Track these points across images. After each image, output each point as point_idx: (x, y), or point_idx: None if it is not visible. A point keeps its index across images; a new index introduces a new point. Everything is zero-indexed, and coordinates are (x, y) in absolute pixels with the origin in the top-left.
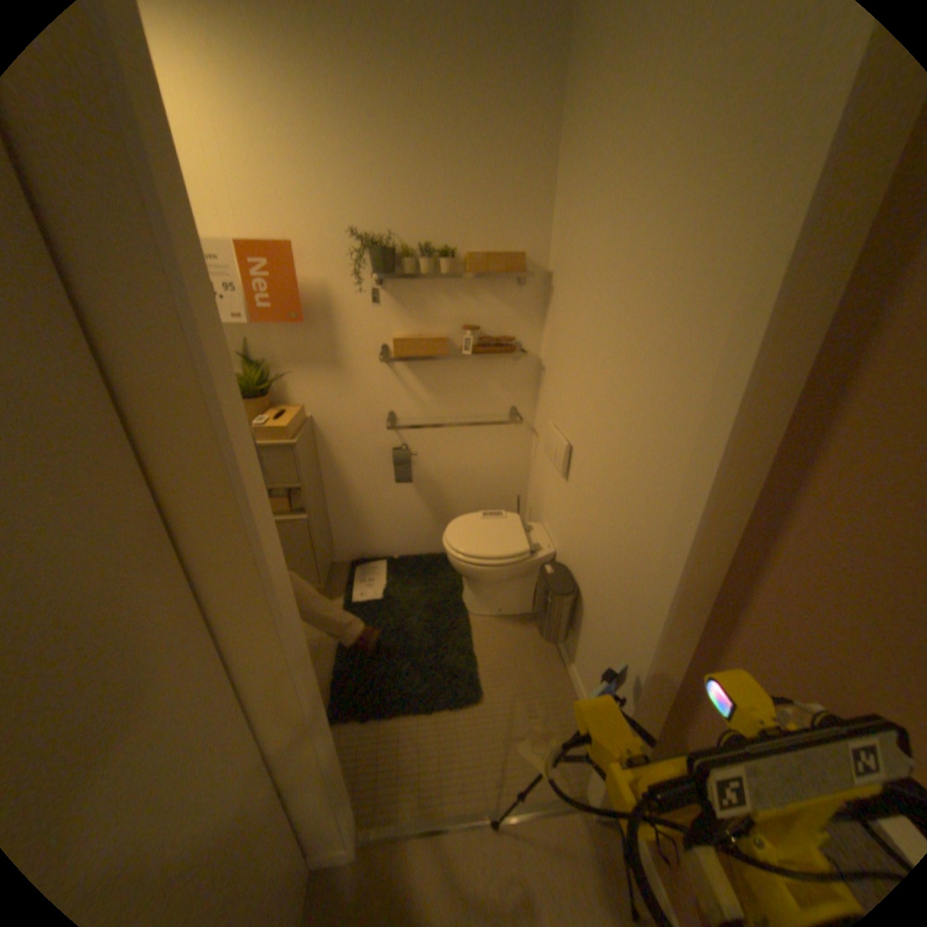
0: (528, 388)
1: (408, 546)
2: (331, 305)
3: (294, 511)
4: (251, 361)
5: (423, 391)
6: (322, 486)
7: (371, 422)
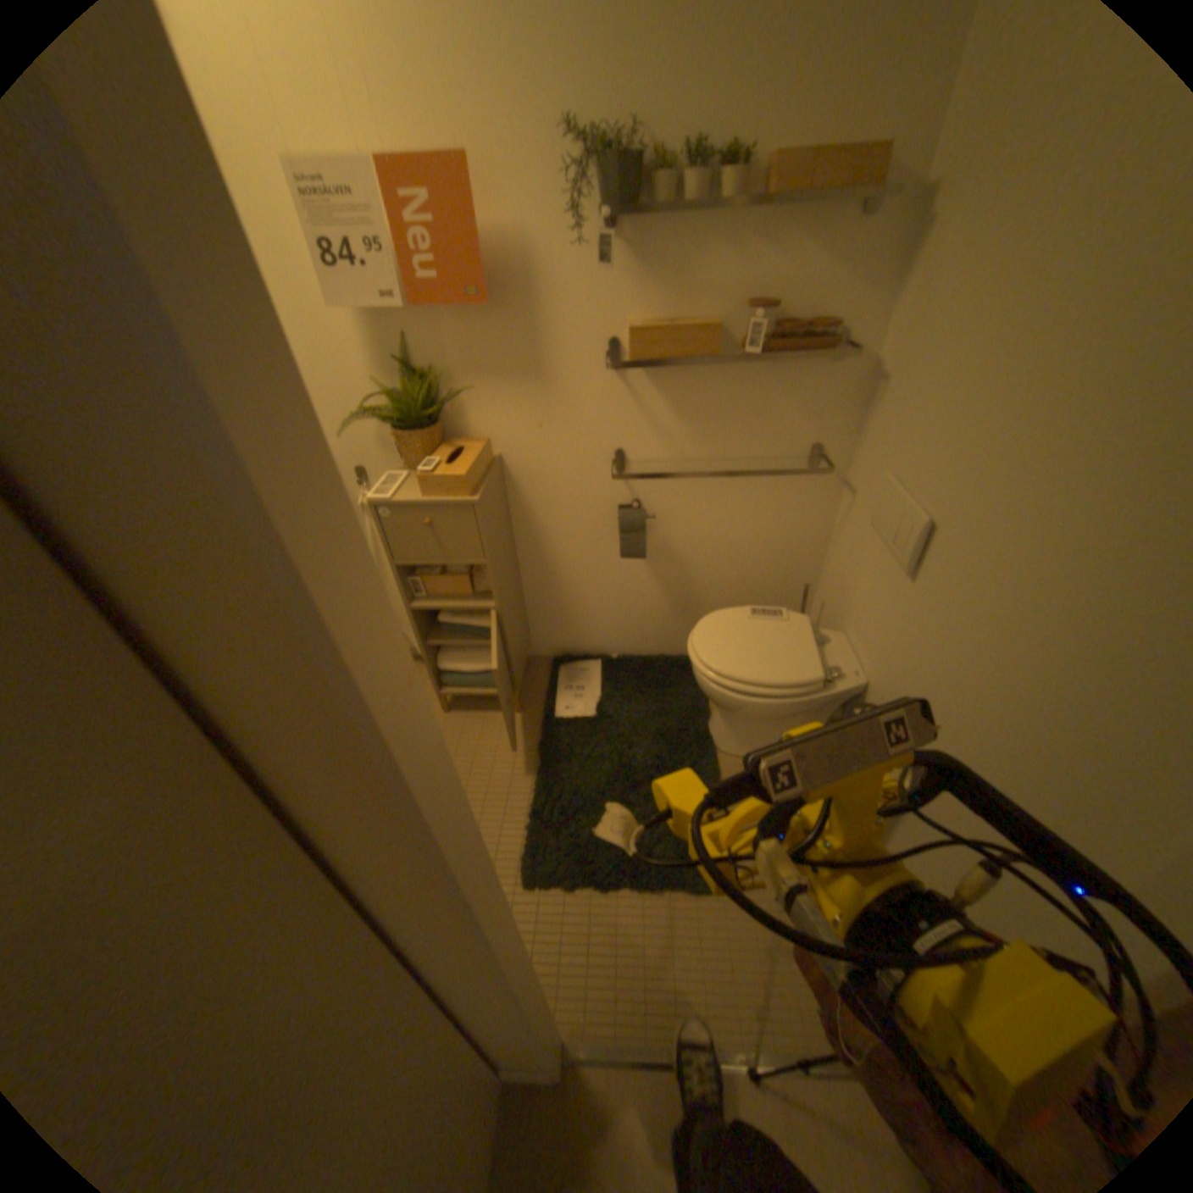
0: (850, 410)
1: (632, 642)
2: (531, 270)
3: (477, 593)
4: (412, 370)
5: (671, 416)
6: (516, 556)
7: (587, 464)
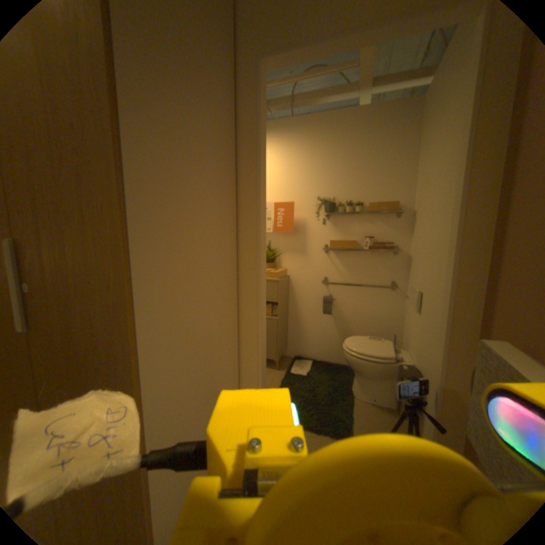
0: (404, 269)
1: (326, 355)
2: (305, 226)
3: (272, 314)
4: (270, 248)
5: (343, 267)
6: (287, 310)
7: (315, 280)
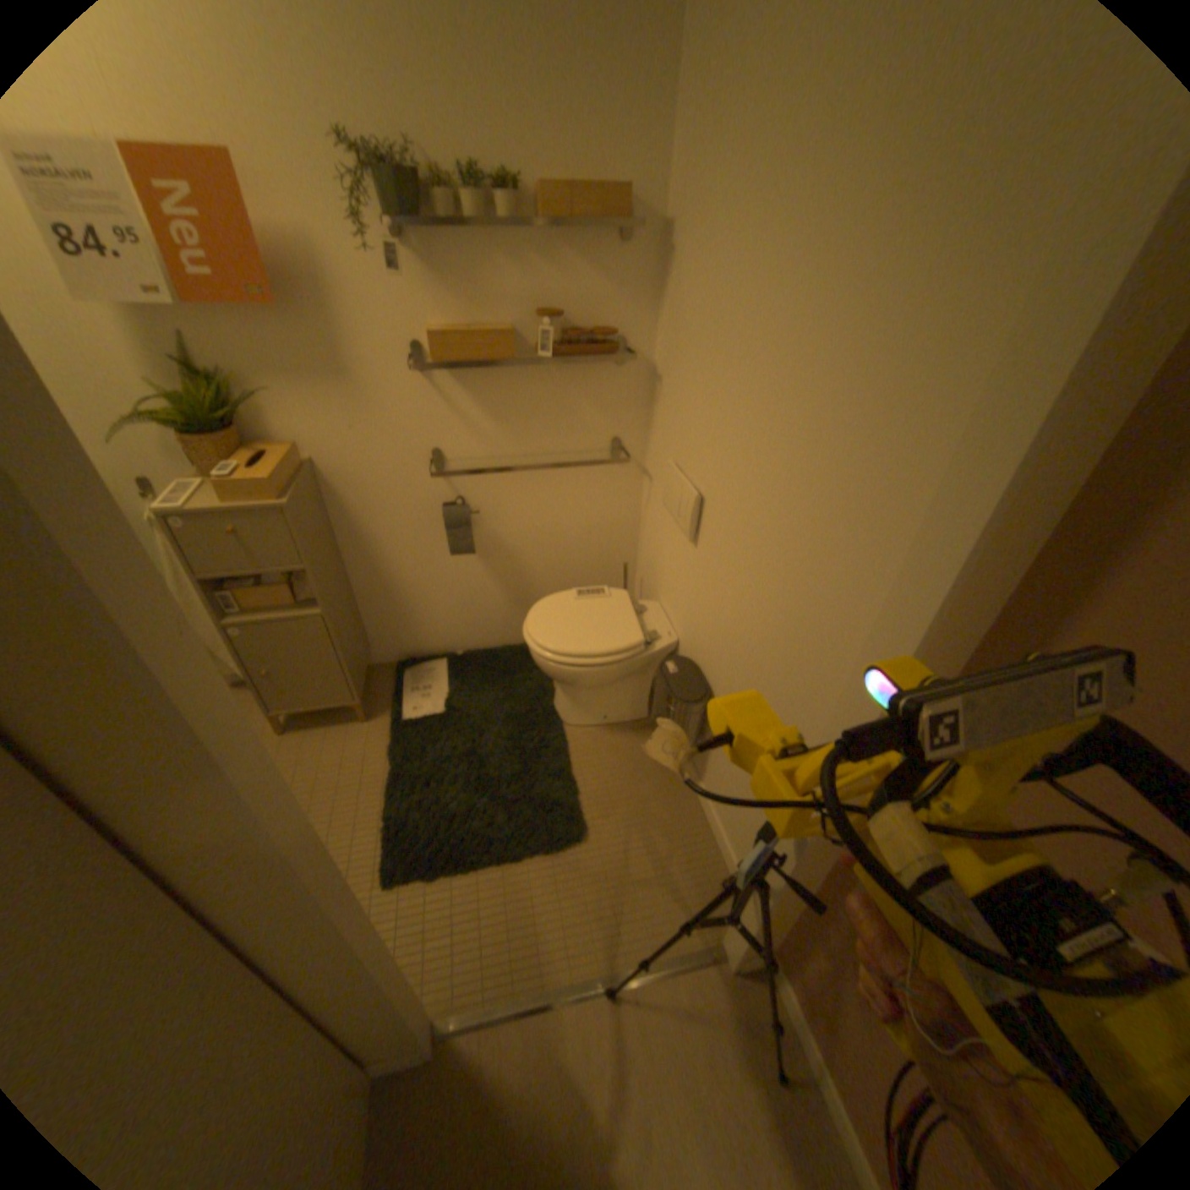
0: (637, 408)
1: (476, 637)
2: (319, 272)
3: (300, 602)
4: (195, 371)
5: (482, 416)
6: (342, 562)
7: (405, 465)
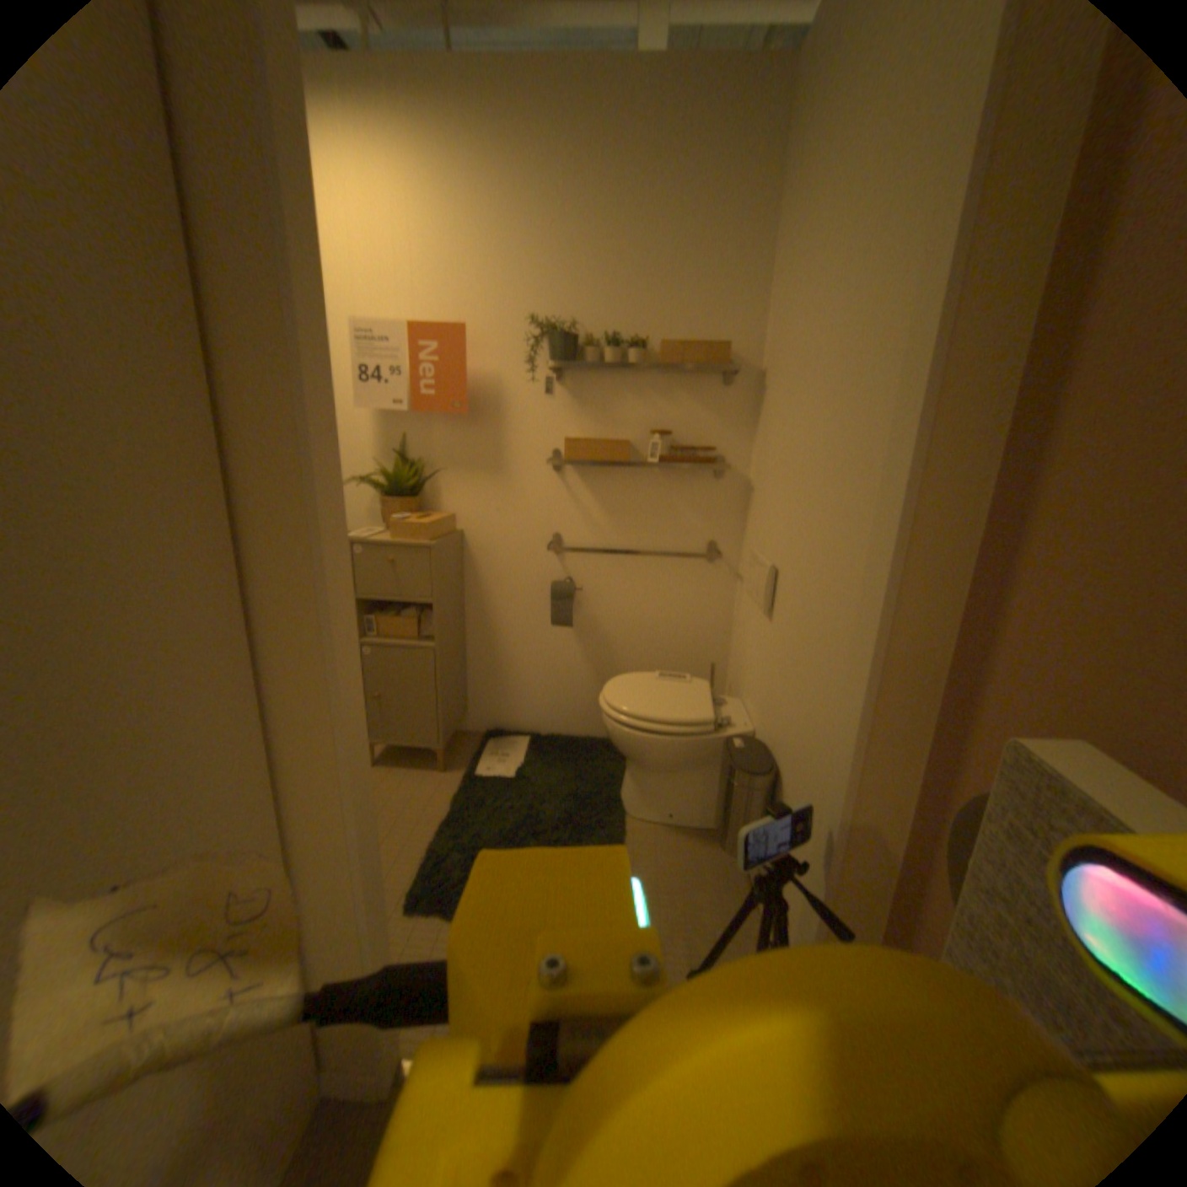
0: (736, 513)
1: (563, 719)
2: (502, 397)
3: (423, 635)
4: (407, 458)
5: (599, 507)
6: (465, 620)
7: (532, 542)
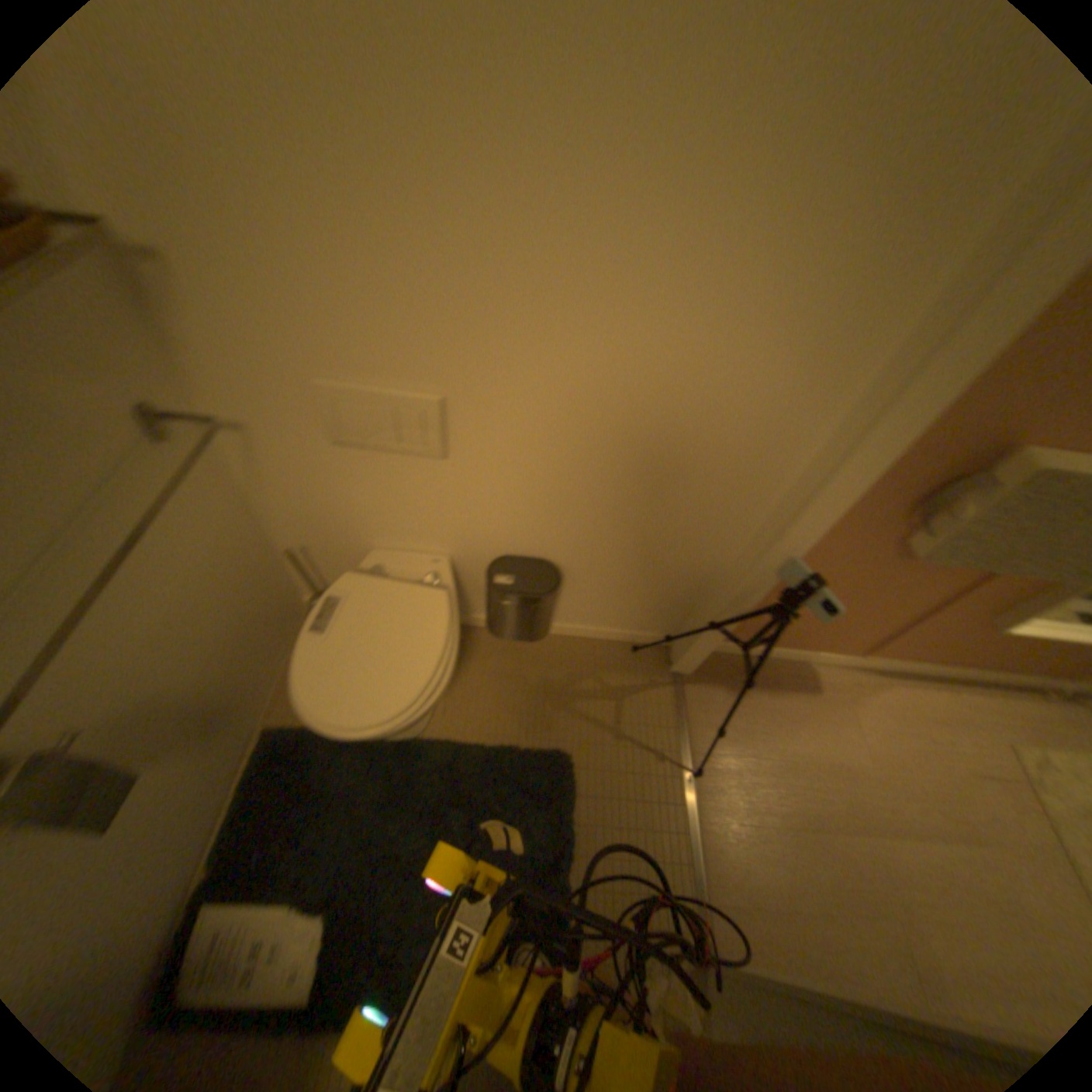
0: (135, 325)
1: (196, 834)
2: None
3: None
4: None
5: None
6: None
7: None
